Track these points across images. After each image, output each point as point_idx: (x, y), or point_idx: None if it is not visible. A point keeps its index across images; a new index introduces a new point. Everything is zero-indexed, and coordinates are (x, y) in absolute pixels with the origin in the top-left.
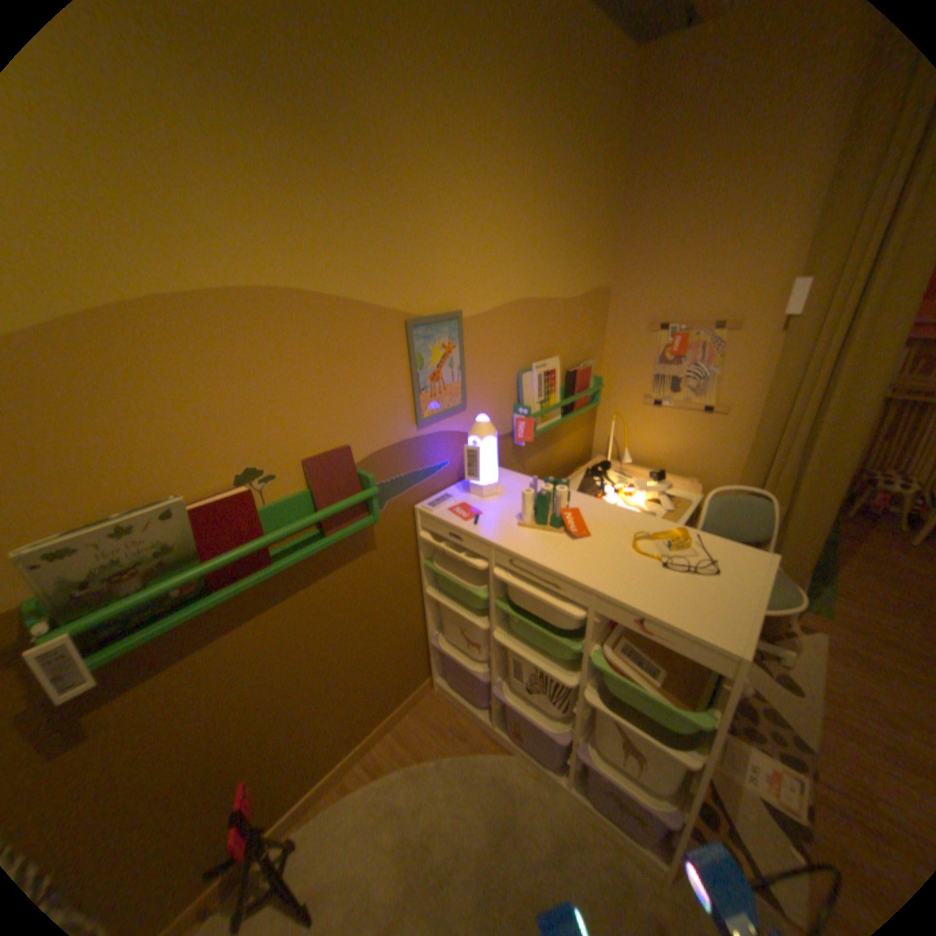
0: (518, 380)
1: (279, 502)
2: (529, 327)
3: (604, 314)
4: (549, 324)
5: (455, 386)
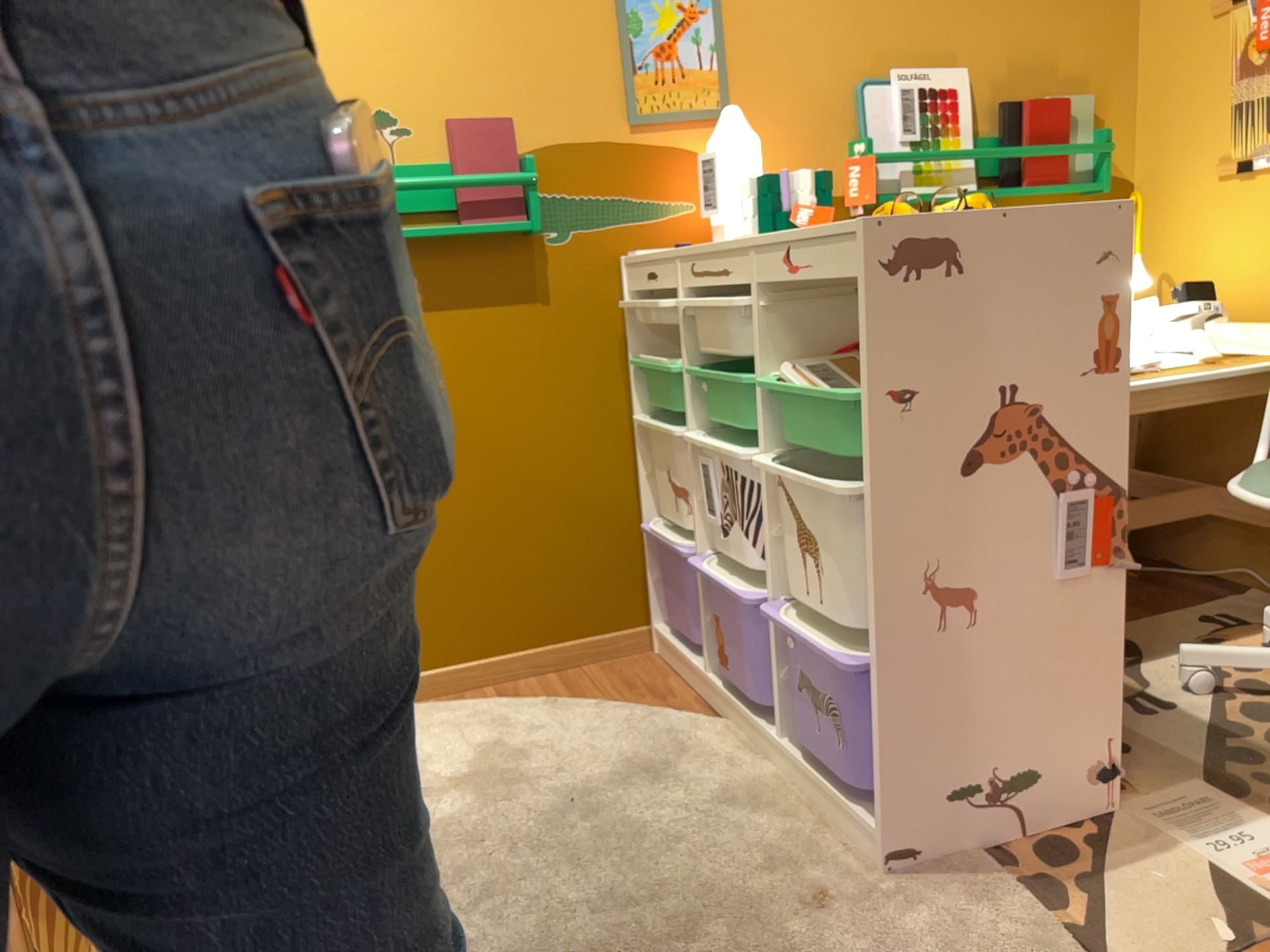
0: (856, 99)
1: (409, 166)
2: (881, 7)
3: (1123, 8)
4: (936, 7)
5: (704, 78)
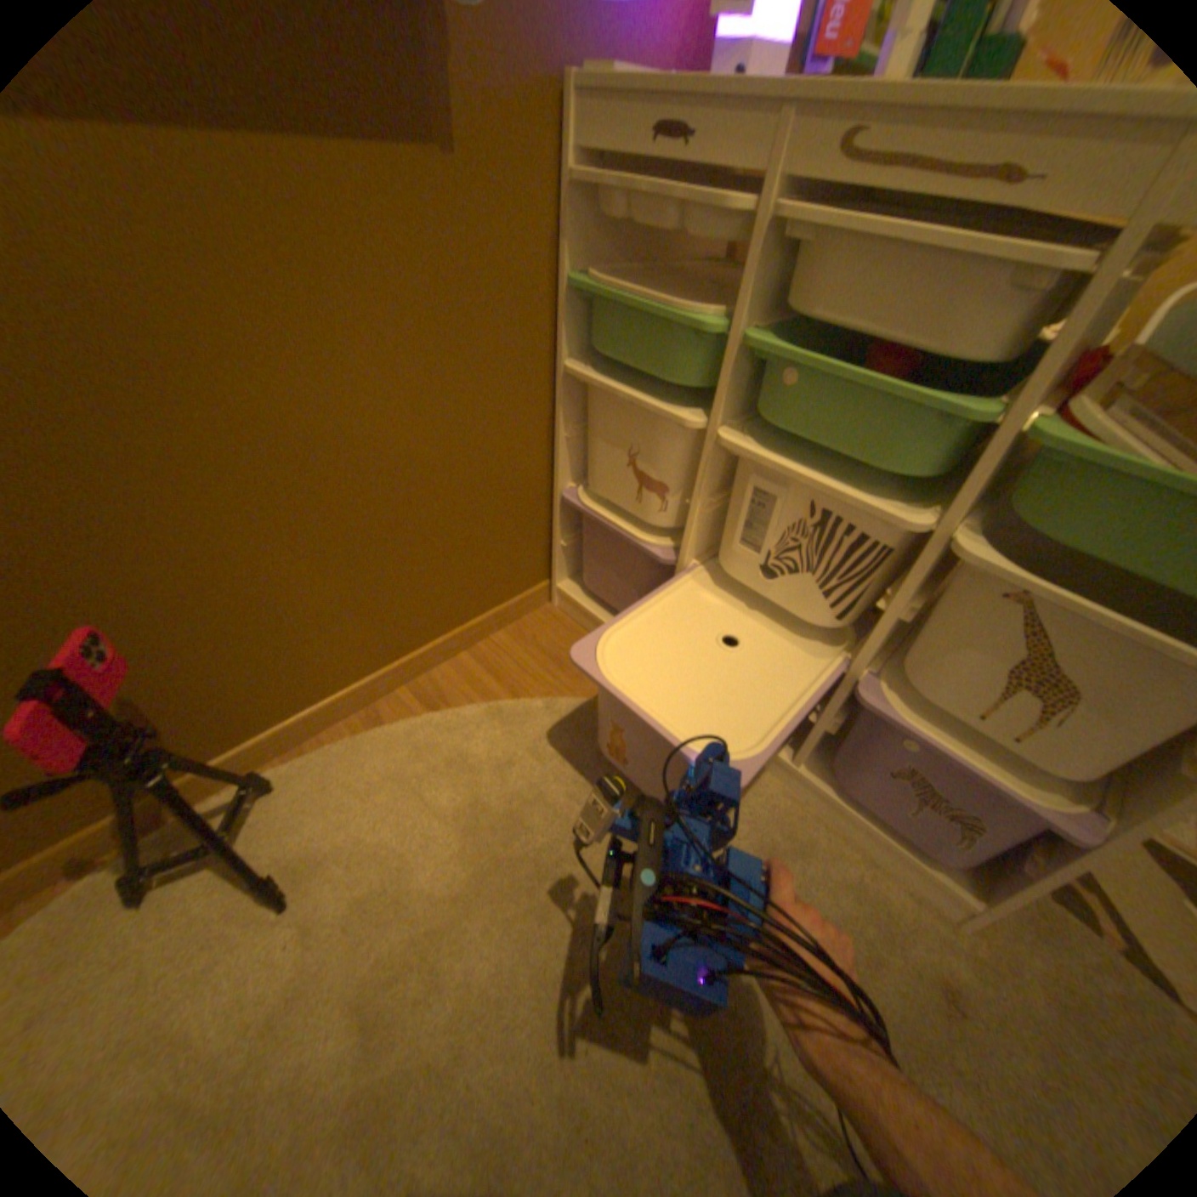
0: None
1: None
2: None
3: None
4: None
5: None
